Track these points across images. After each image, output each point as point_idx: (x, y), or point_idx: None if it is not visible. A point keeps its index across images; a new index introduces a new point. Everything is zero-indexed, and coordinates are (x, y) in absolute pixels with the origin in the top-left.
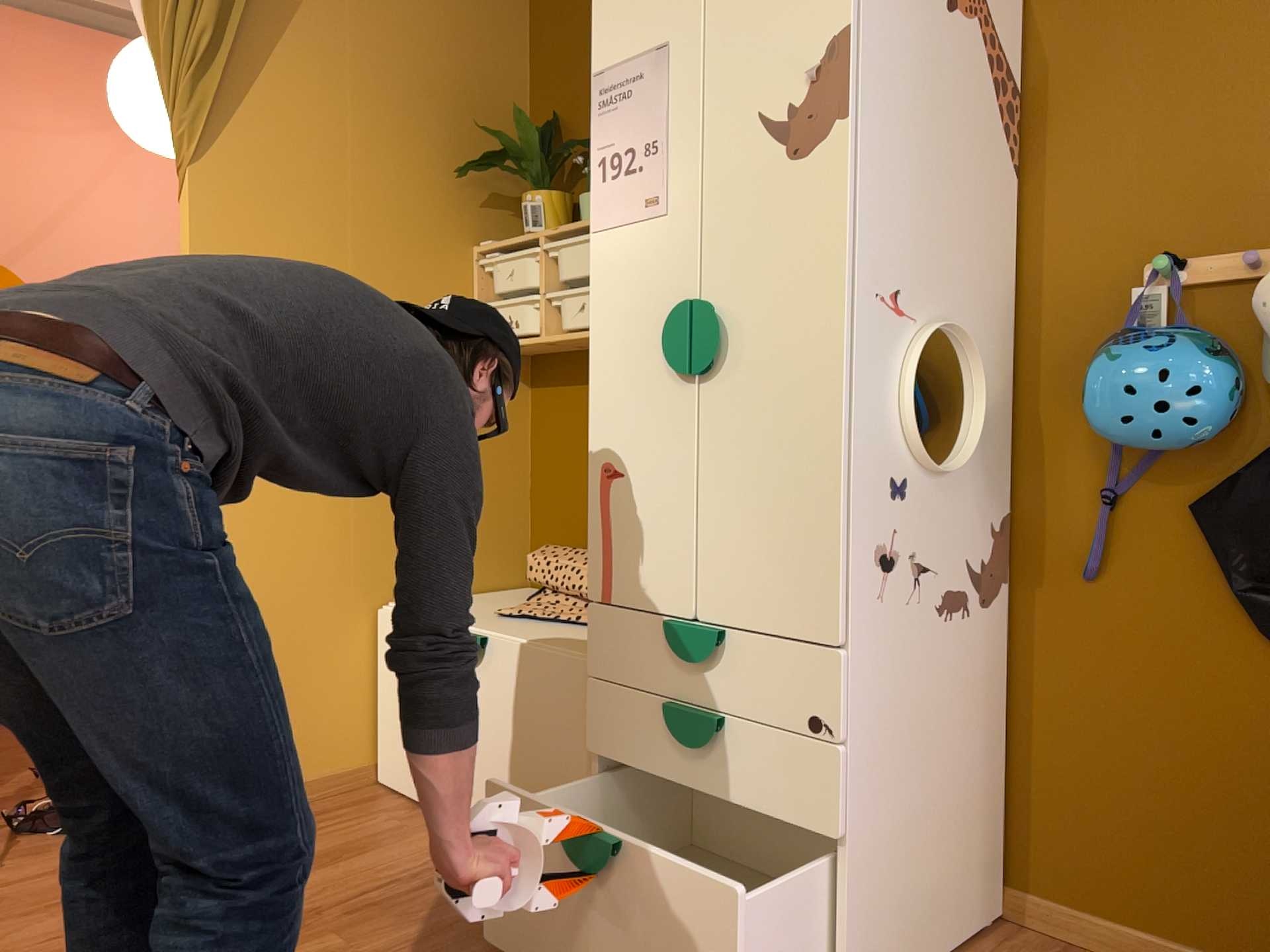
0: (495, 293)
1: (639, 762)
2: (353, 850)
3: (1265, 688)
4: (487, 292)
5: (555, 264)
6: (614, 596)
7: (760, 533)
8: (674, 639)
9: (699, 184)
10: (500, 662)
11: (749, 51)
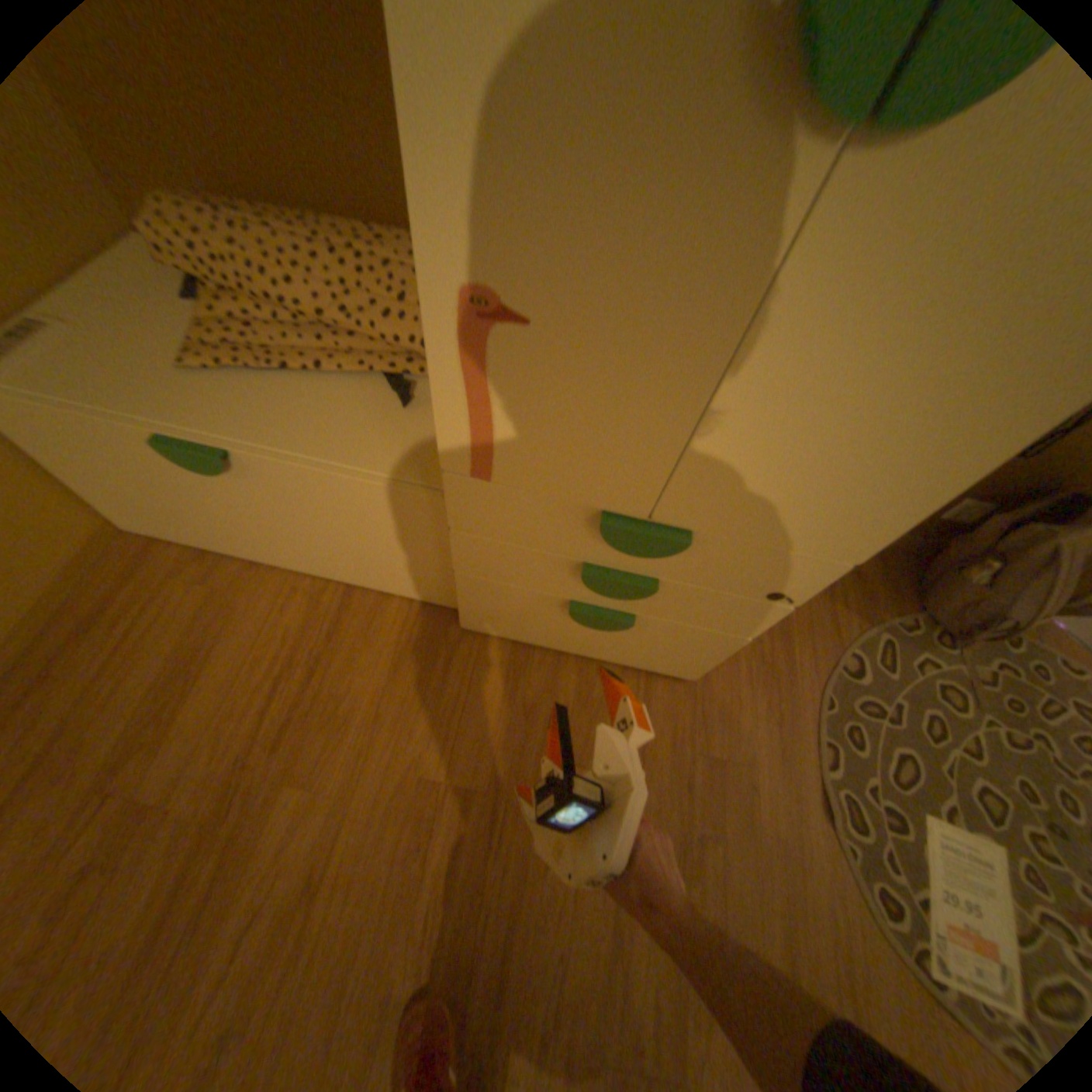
0: None
1: (531, 585)
2: (192, 653)
3: None
4: None
5: None
6: (498, 474)
7: (818, 463)
8: (616, 538)
9: None
10: (267, 474)
11: None
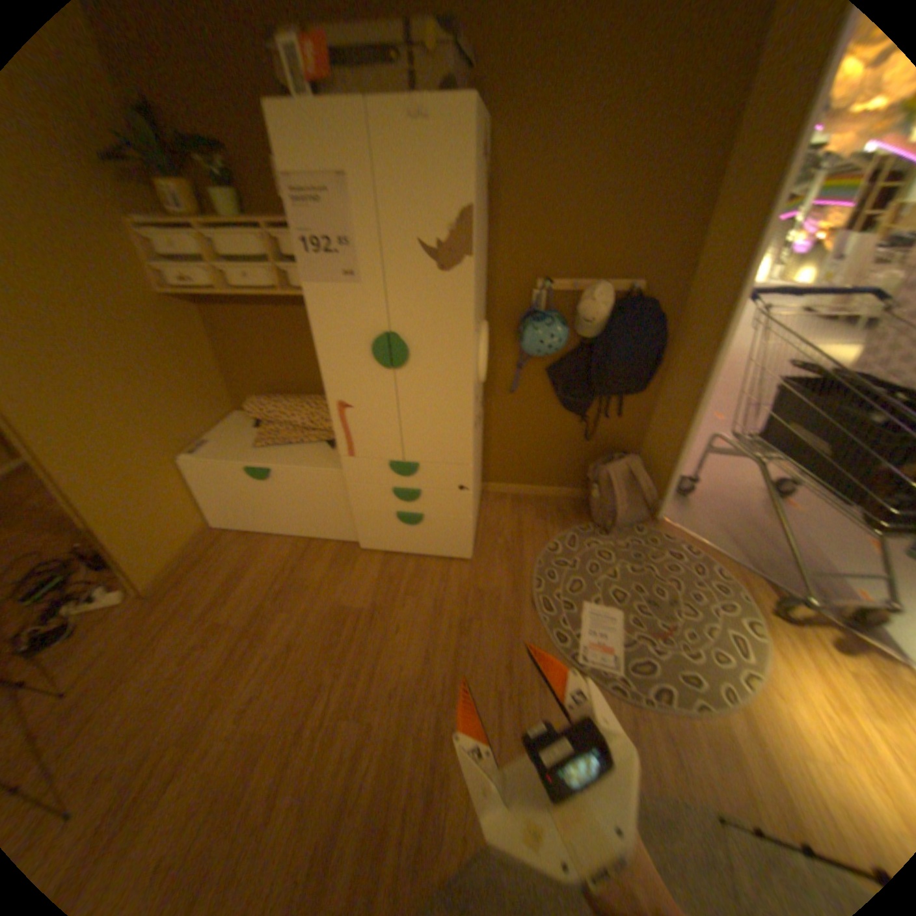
0: (150, 249)
1: (379, 507)
2: (239, 570)
3: (559, 420)
4: (145, 251)
5: (204, 240)
6: (355, 454)
7: (432, 431)
8: (394, 470)
9: (380, 272)
10: (281, 477)
11: (406, 199)
